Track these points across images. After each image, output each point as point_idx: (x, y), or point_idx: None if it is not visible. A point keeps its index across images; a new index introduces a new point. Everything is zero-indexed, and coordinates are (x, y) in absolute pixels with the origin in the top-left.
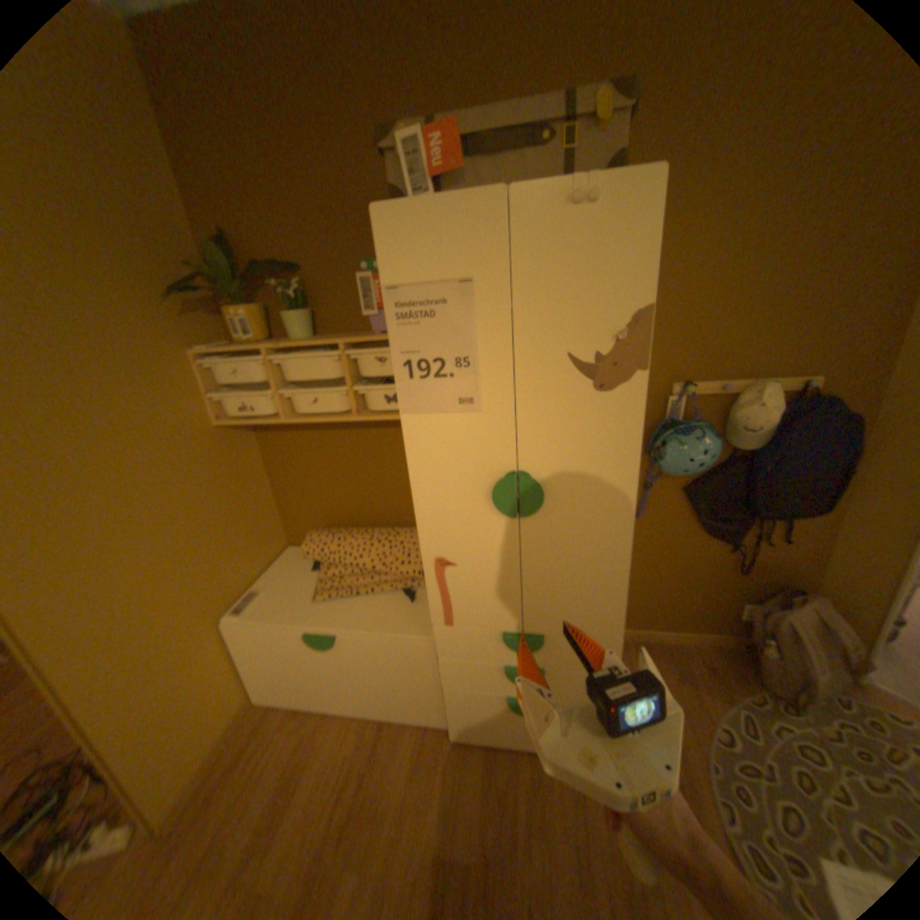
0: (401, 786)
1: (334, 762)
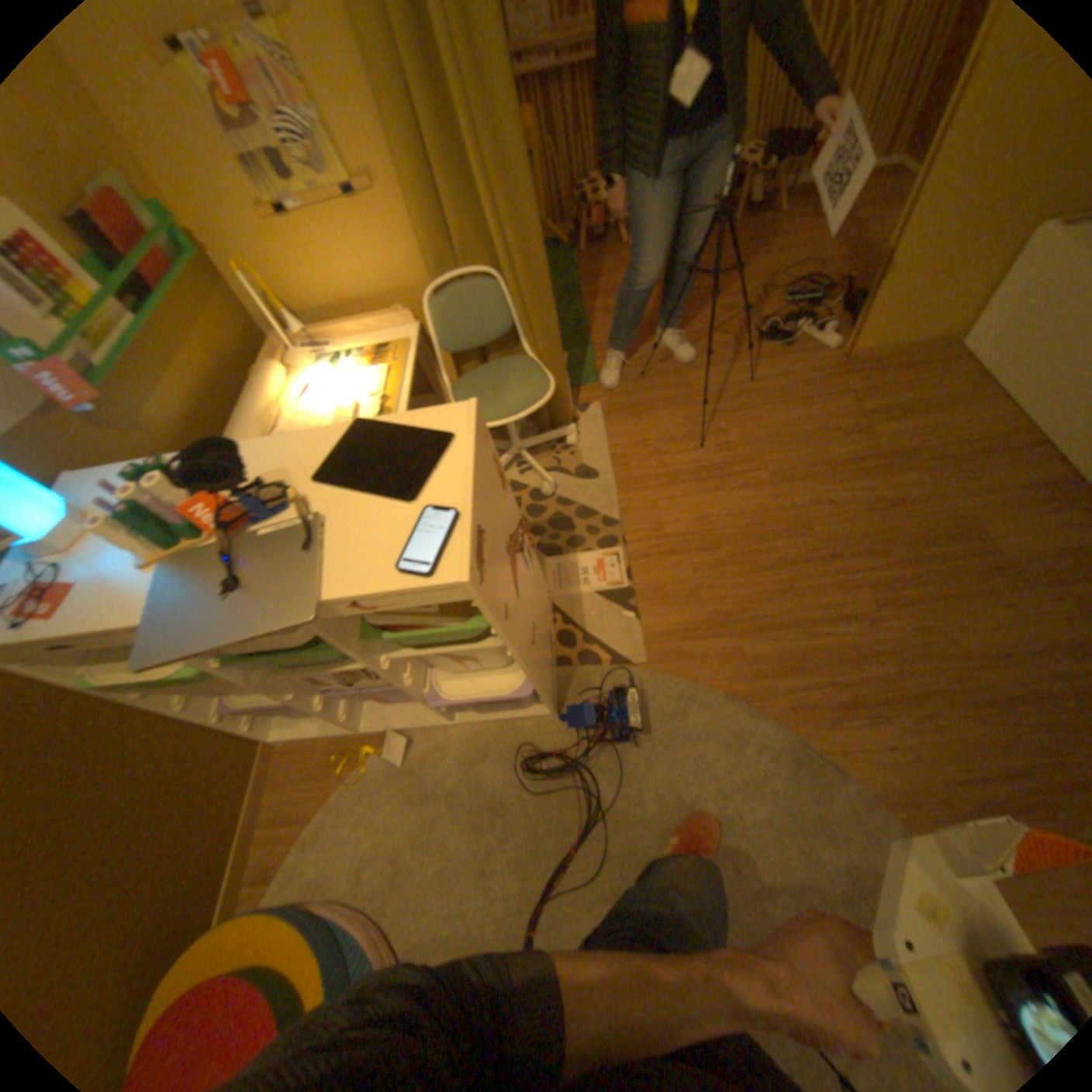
0: (1011, 481)
1: (980, 424)
